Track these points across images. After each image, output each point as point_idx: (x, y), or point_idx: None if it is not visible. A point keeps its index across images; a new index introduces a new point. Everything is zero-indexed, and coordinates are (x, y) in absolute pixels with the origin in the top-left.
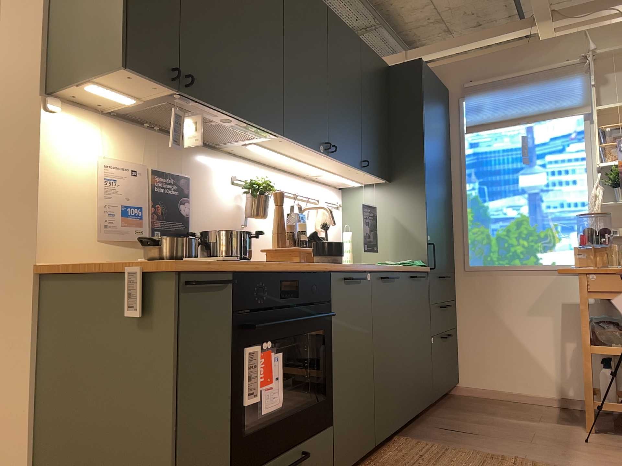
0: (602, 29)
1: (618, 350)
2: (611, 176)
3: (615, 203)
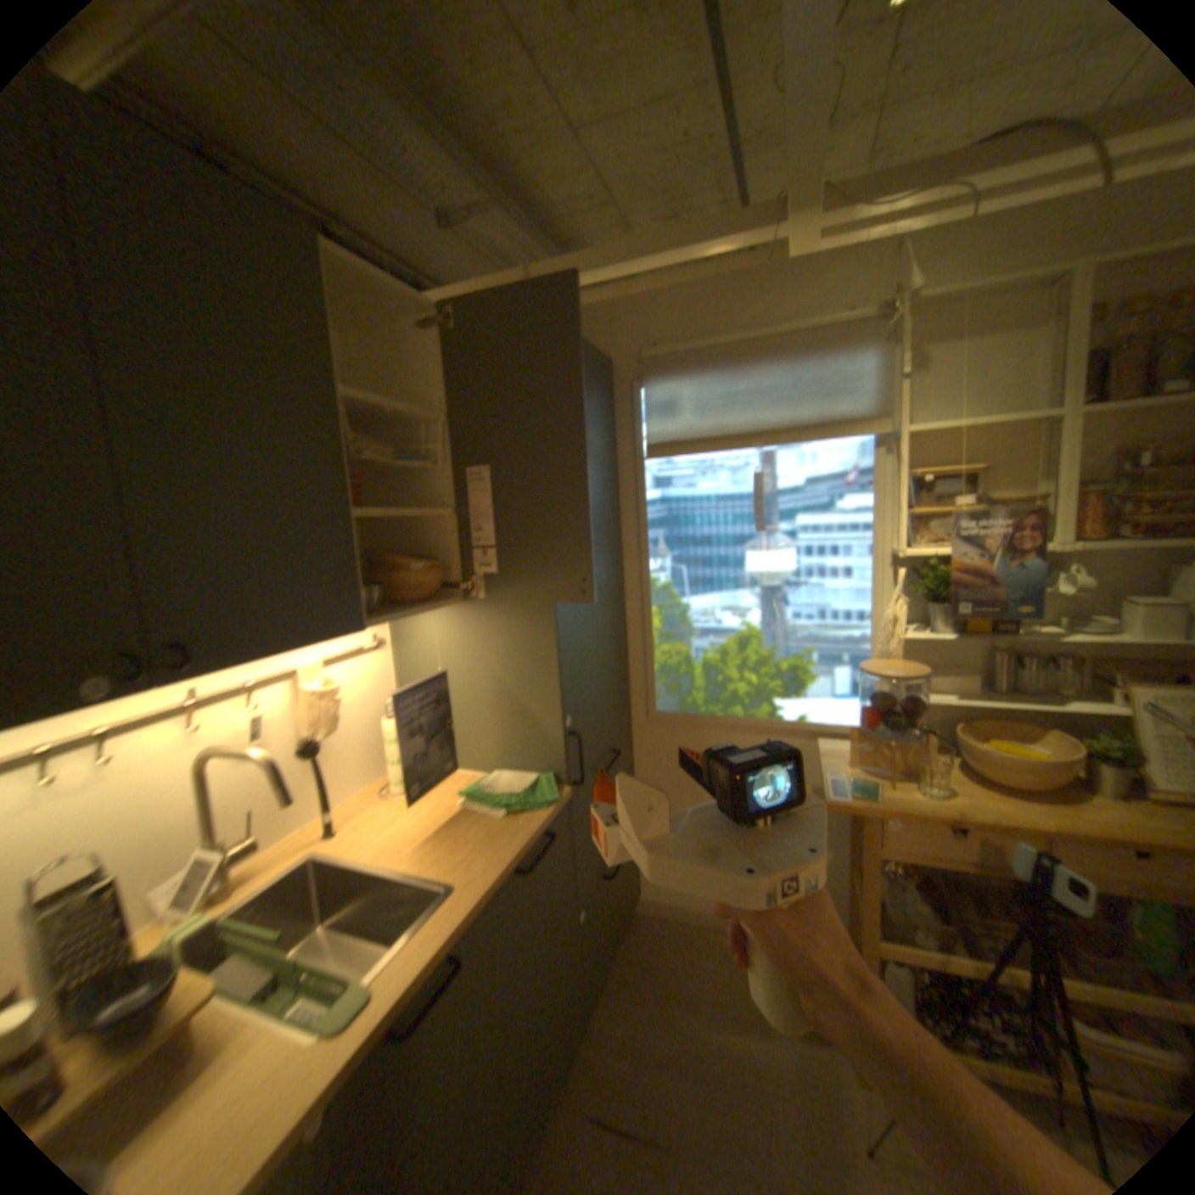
0: (933, 232)
1: (933, 960)
2: (932, 583)
3: (931, 632)
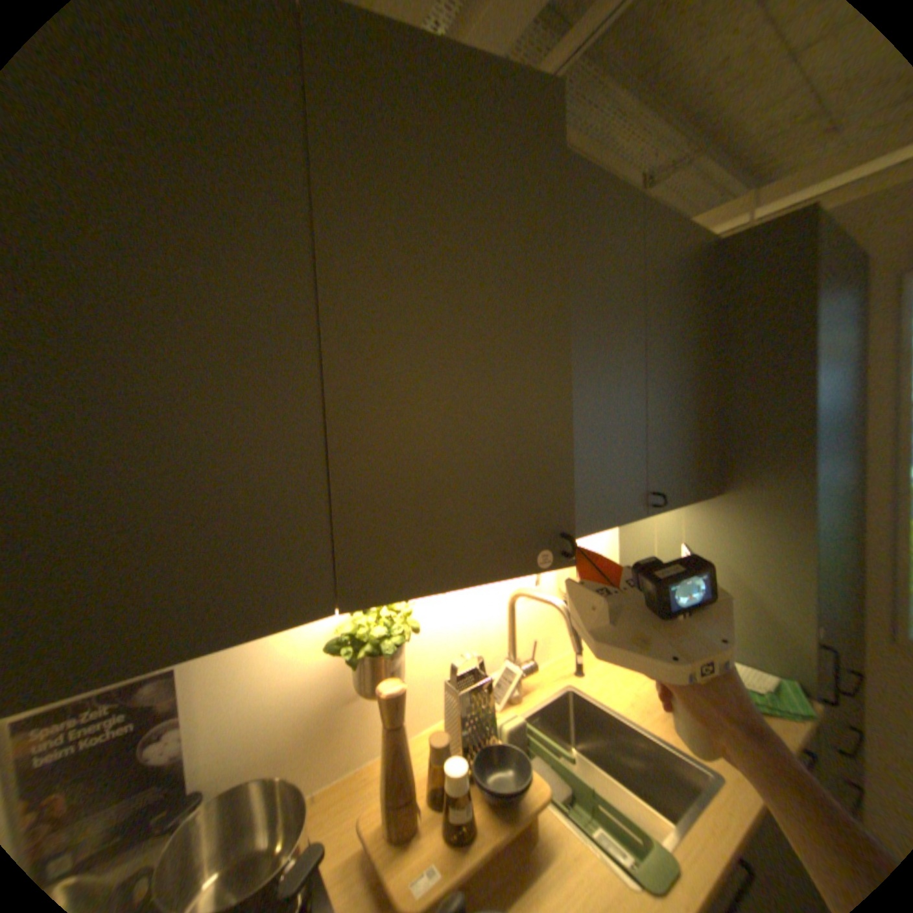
0: None
1: None
2: None
3: None
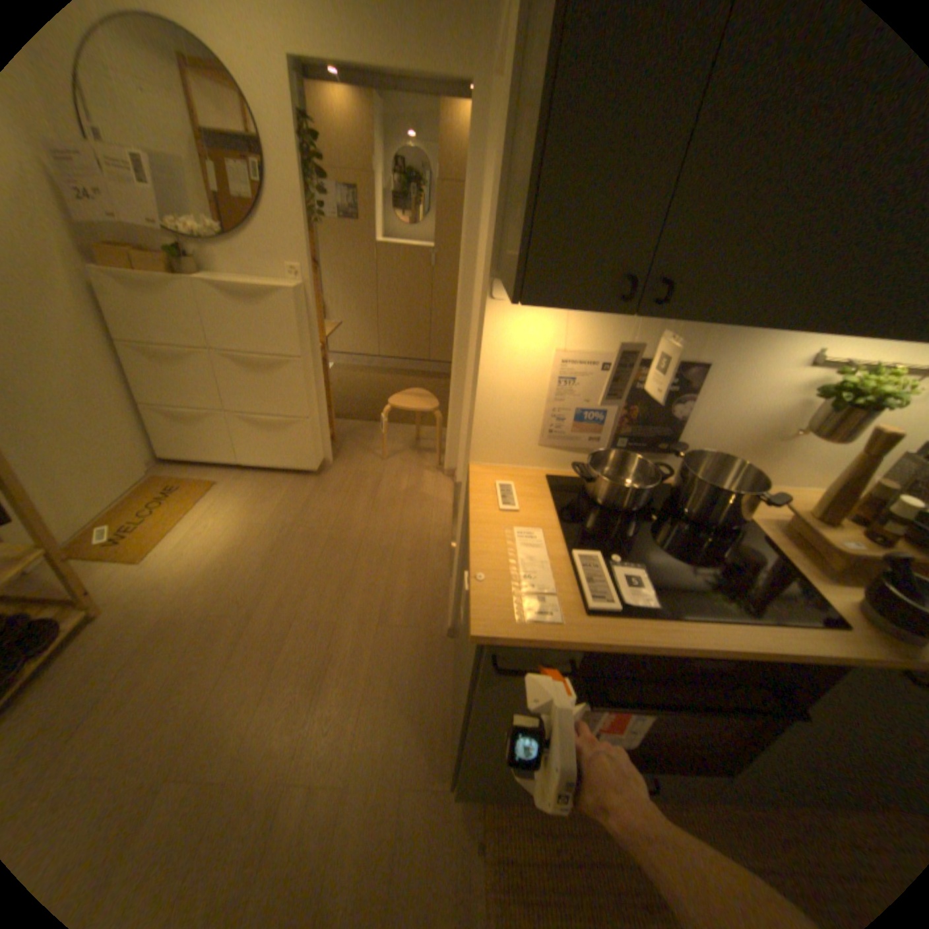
0: None
1: None
2: None
3: None
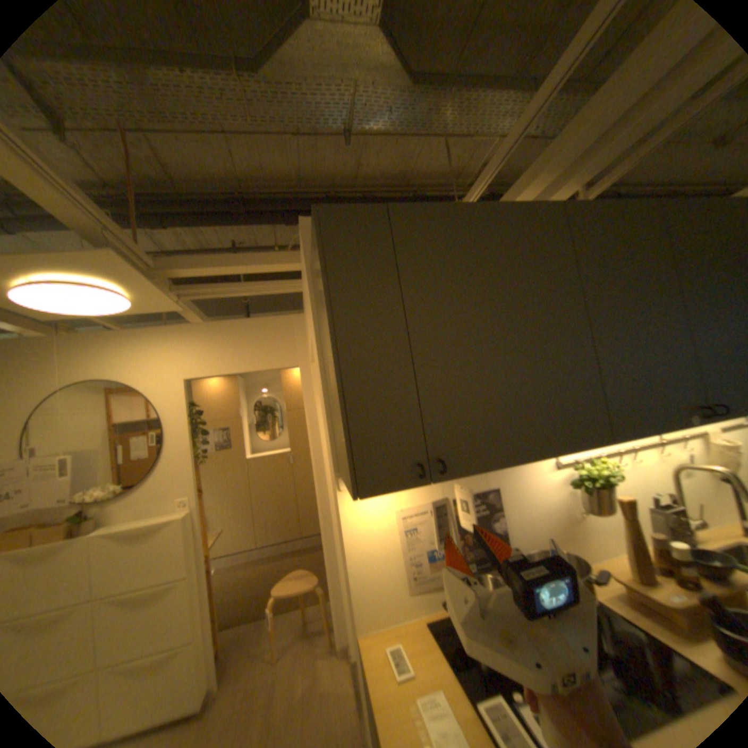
0: None
1: None
2: None
3: None
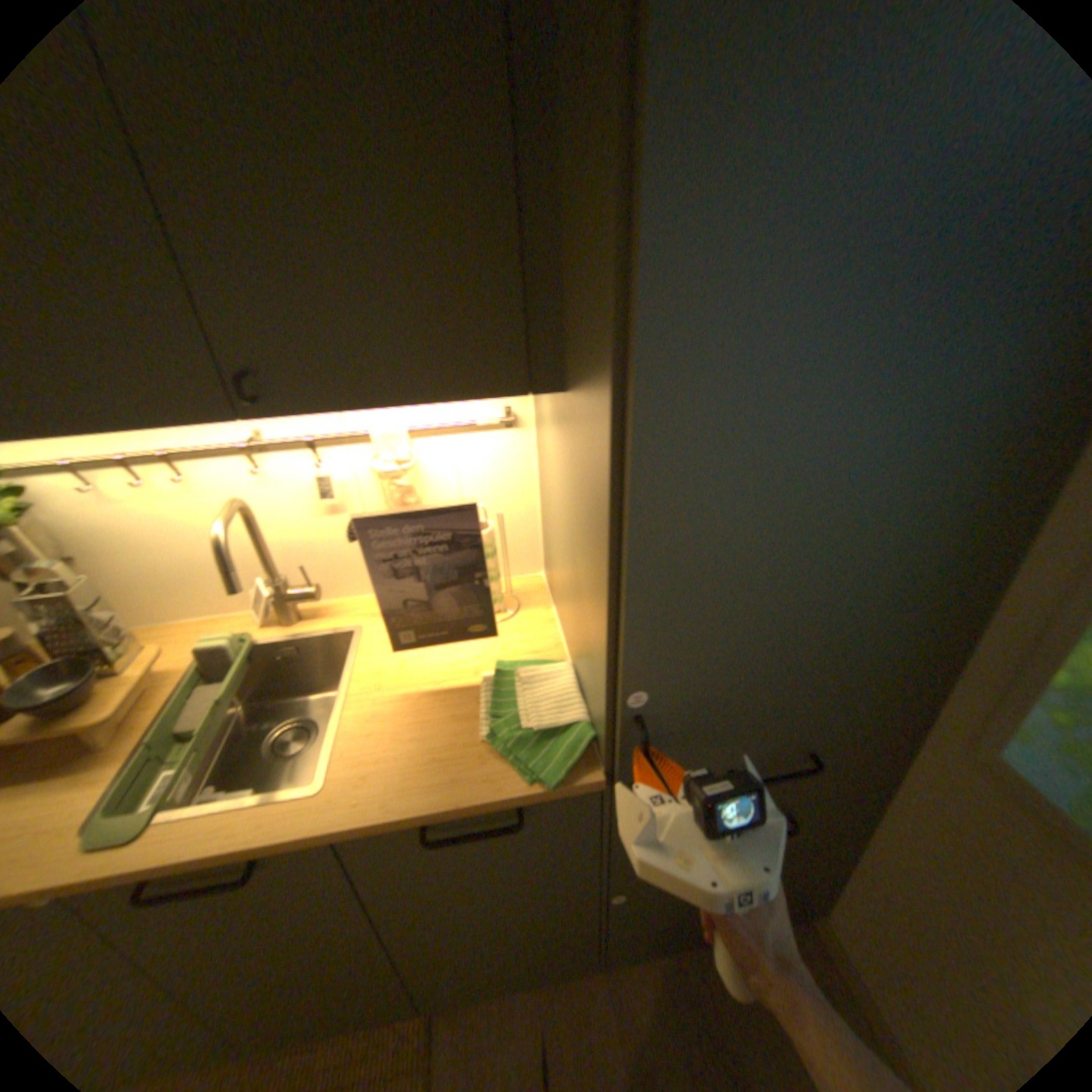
0: None
1: None
2: None
3: None
